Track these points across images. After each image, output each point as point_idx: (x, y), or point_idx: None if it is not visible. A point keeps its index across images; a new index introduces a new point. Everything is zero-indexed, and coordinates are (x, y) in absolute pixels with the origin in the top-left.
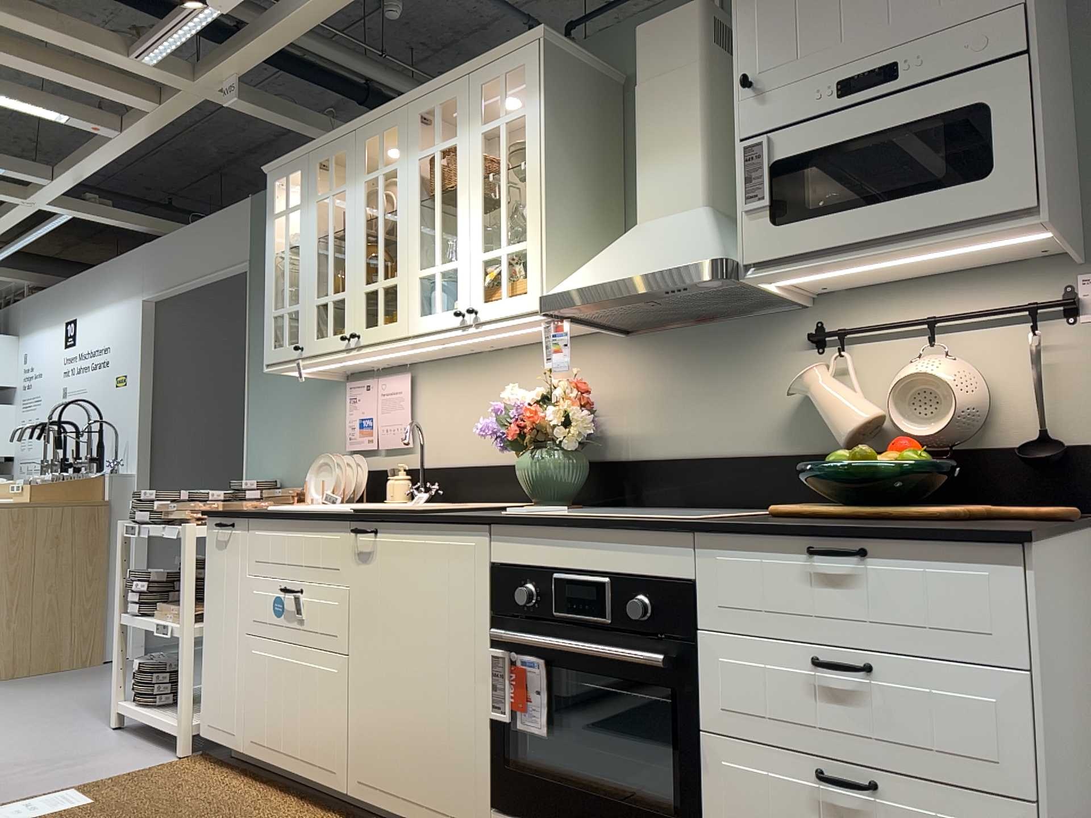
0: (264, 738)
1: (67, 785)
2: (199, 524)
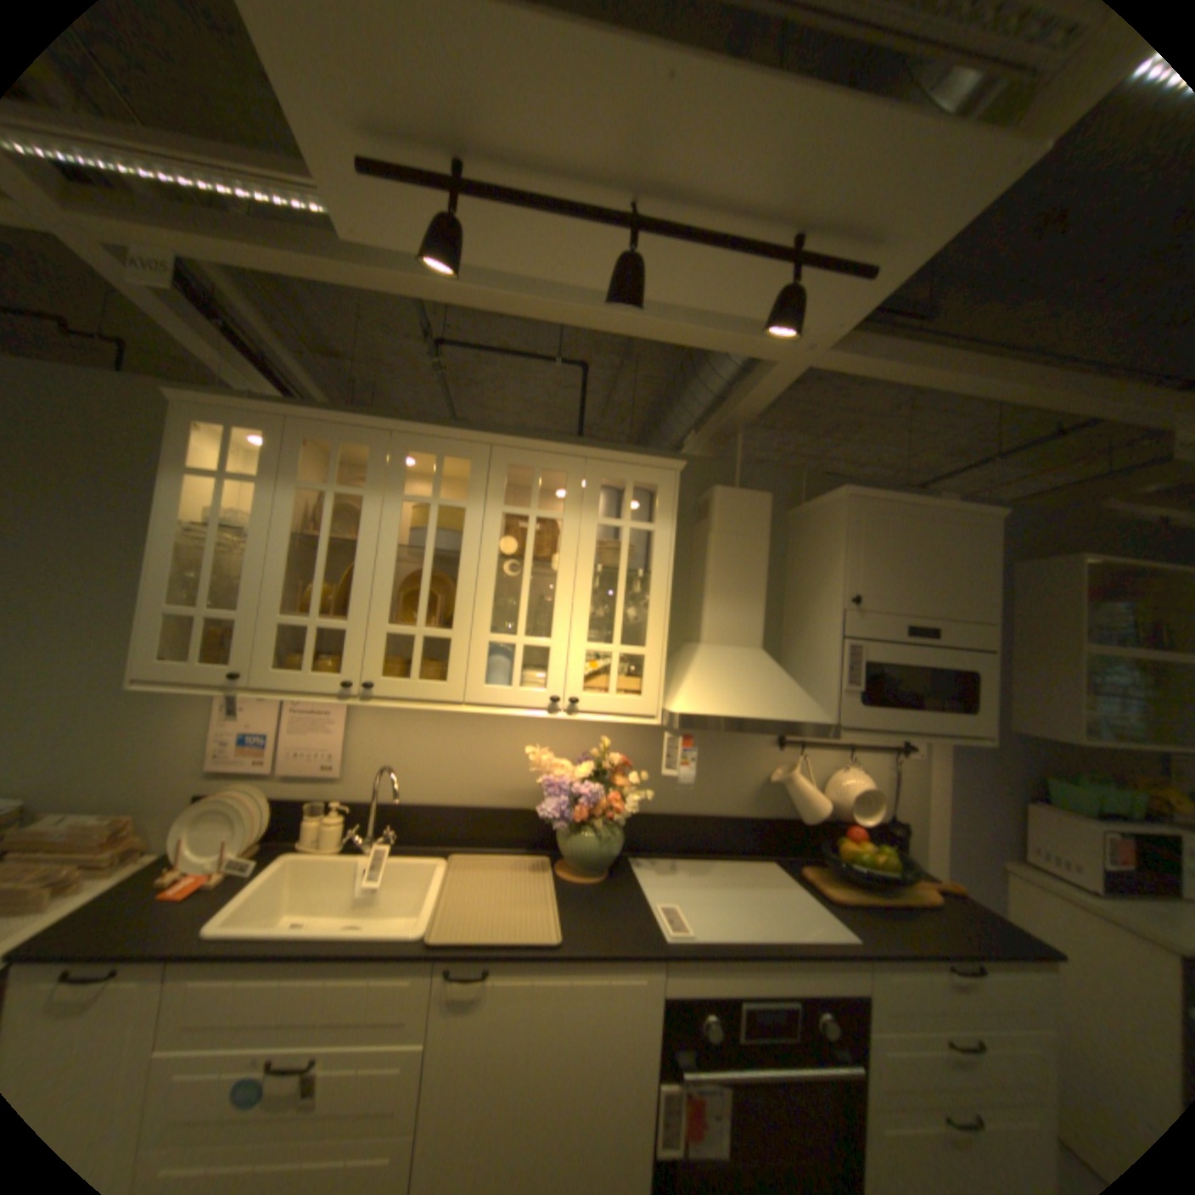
0: None
1: None
2: None
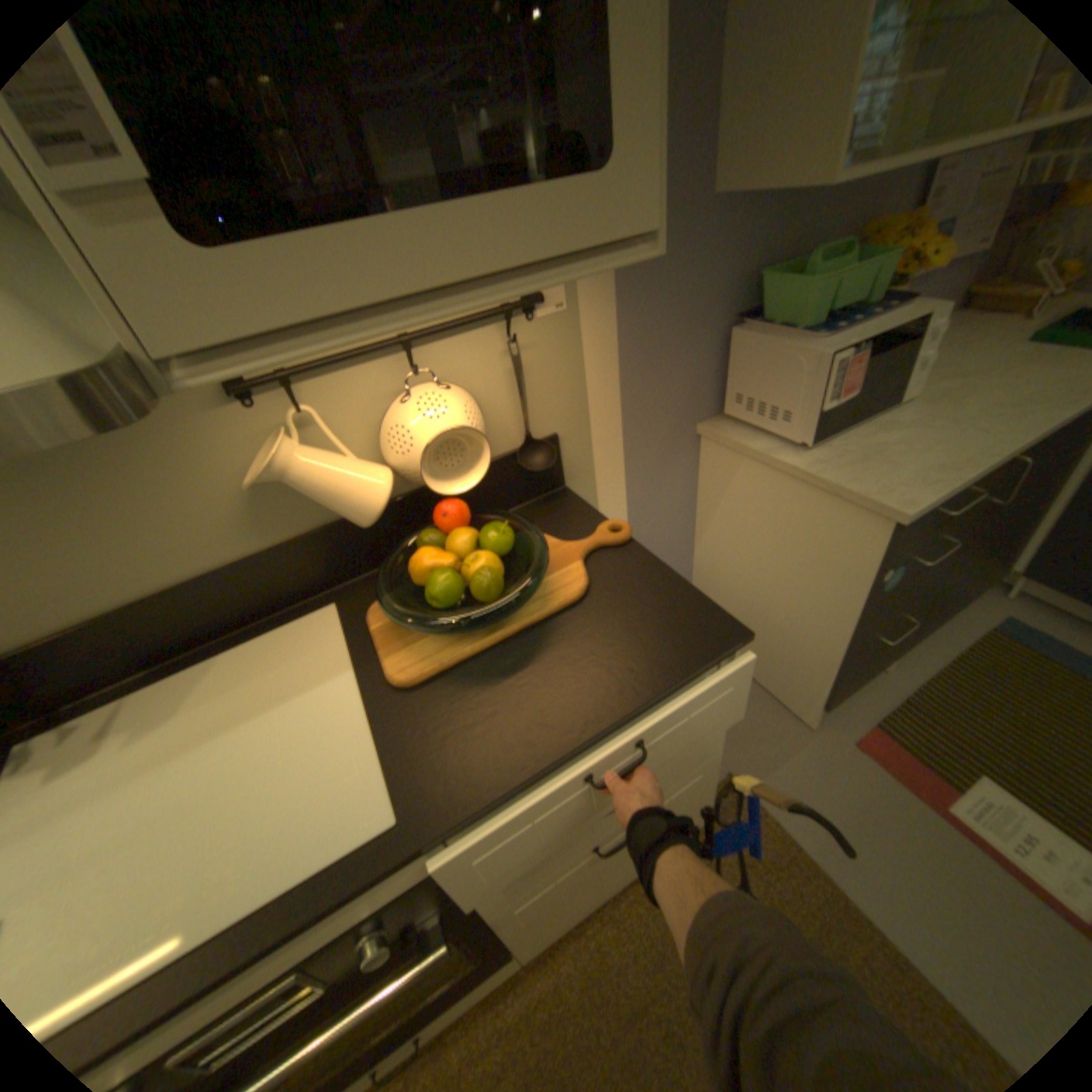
0: None
1: None
2: None
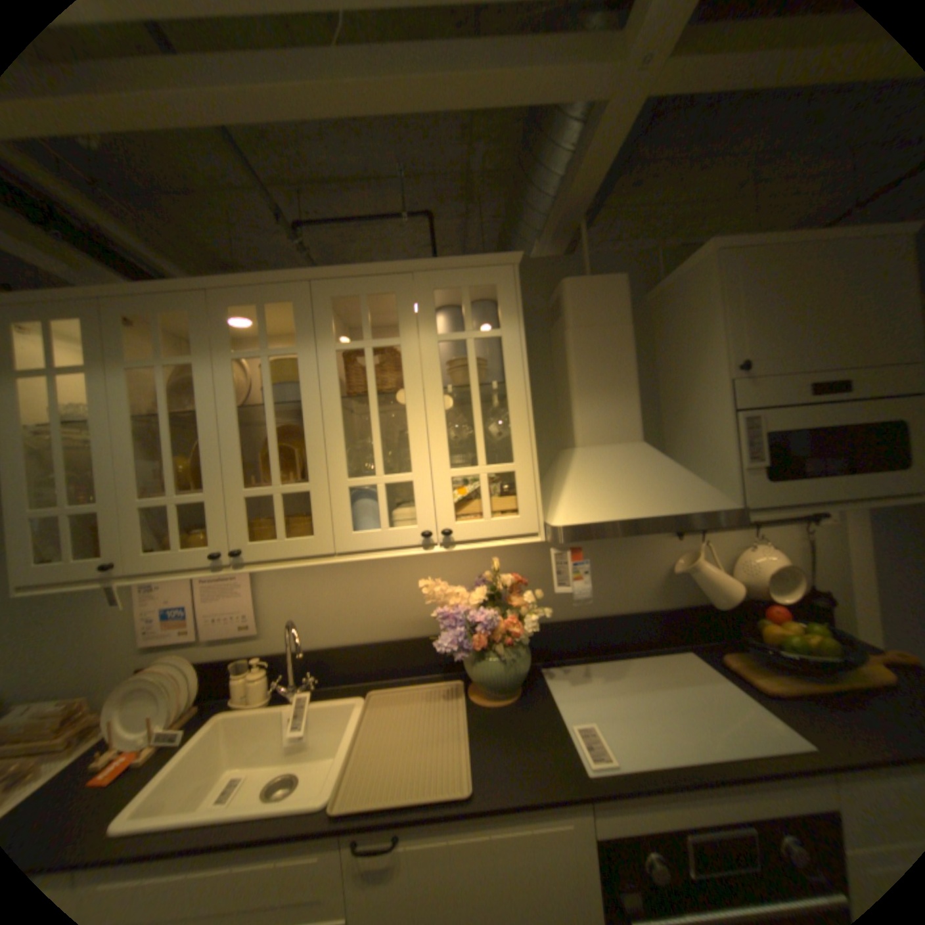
0: None
1: None
2: None
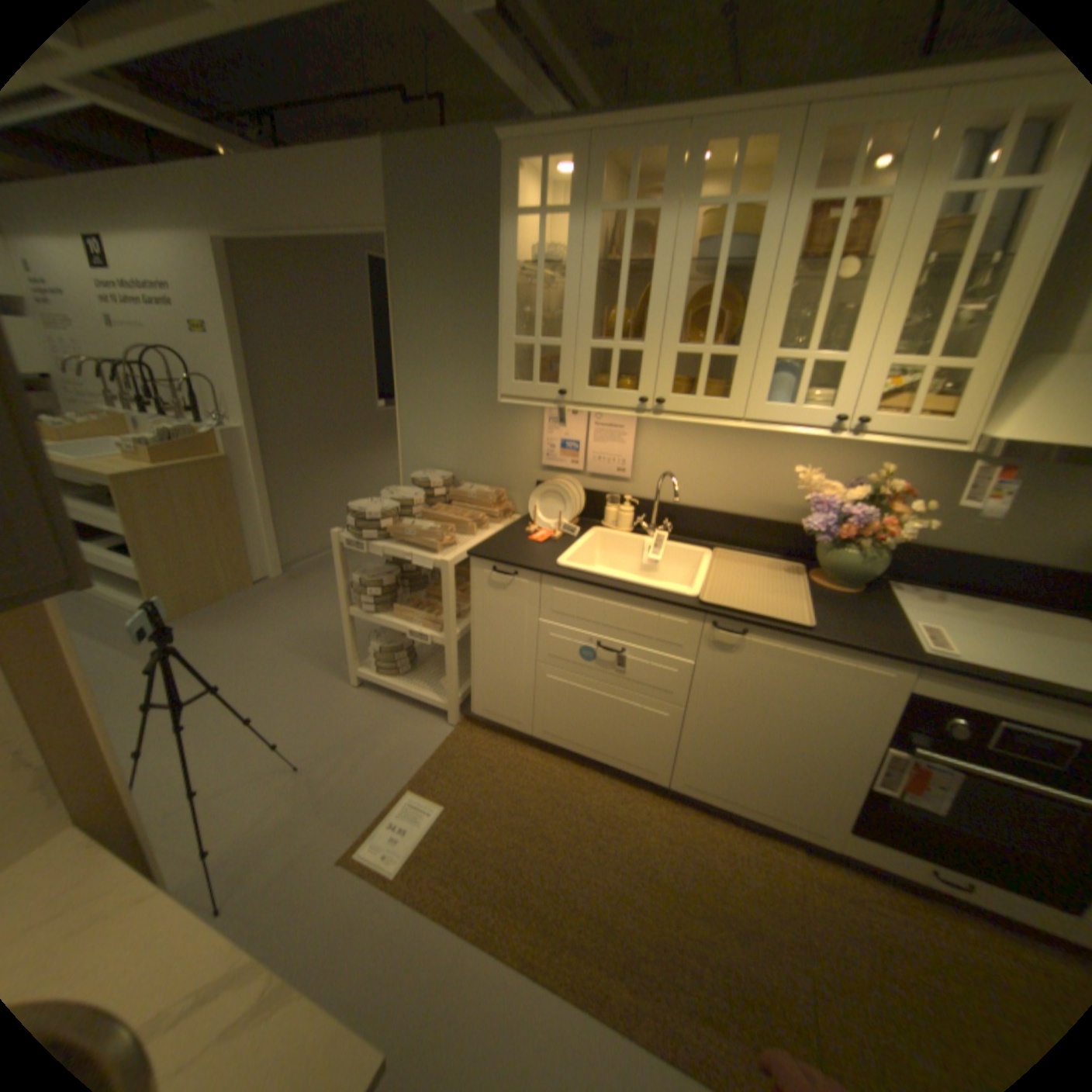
0: (563, 735)
1: (395, 784)
2: (440, 548)
